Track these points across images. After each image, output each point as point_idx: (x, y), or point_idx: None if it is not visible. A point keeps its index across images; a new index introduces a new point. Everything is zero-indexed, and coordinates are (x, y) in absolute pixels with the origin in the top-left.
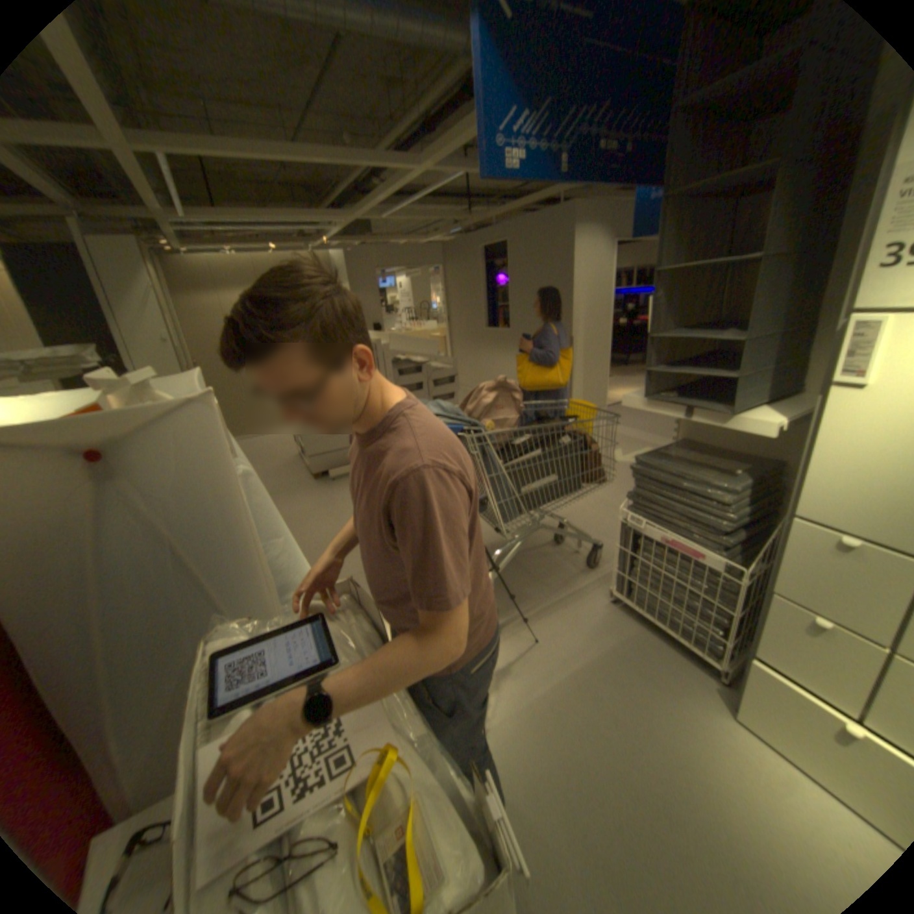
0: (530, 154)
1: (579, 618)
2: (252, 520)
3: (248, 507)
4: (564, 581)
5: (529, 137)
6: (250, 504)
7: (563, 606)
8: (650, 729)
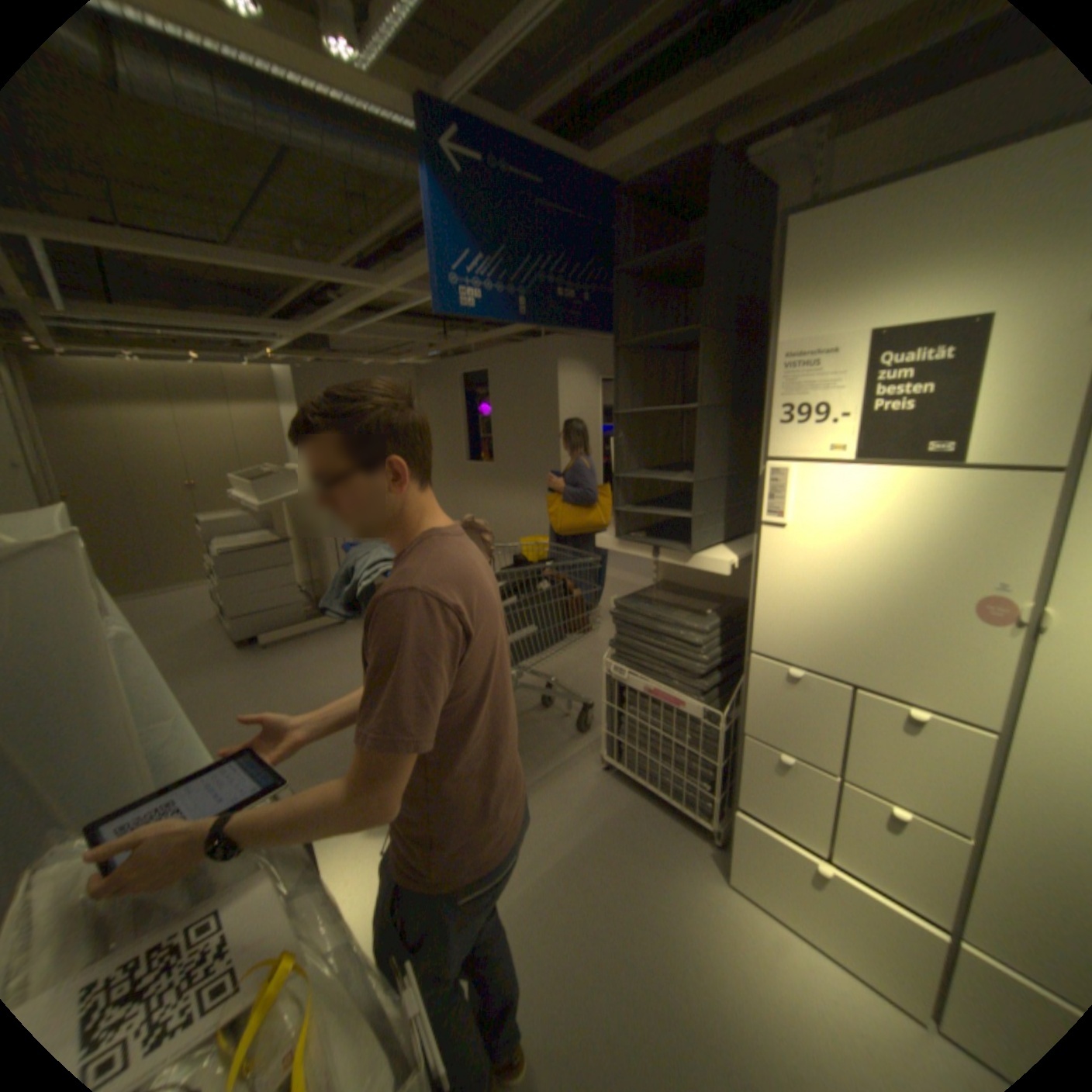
0: (485, 295)
1: (566, 793)
2: (123, 699)
3: (118, 680)
4: (550, 751)
5: (484, 279)
6: (122, 678)
7: (549, 781)
8: (642, 913)
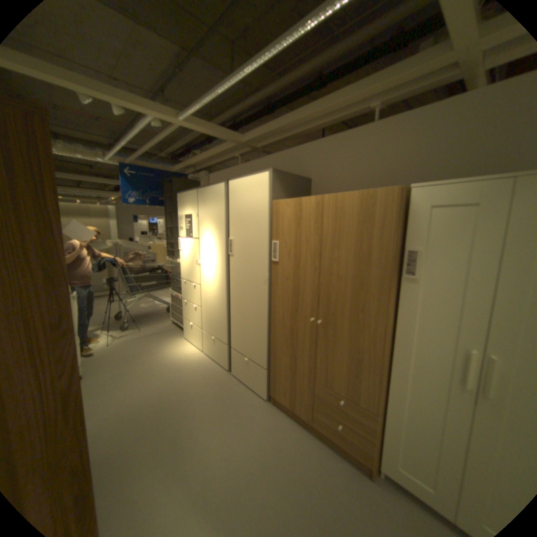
0: (137, 201)
1: (159, 327)
2: None
3: None
4: (160, 319)
5: (137, 198)
6: None
7: (156, 325)
8: (159, 342)
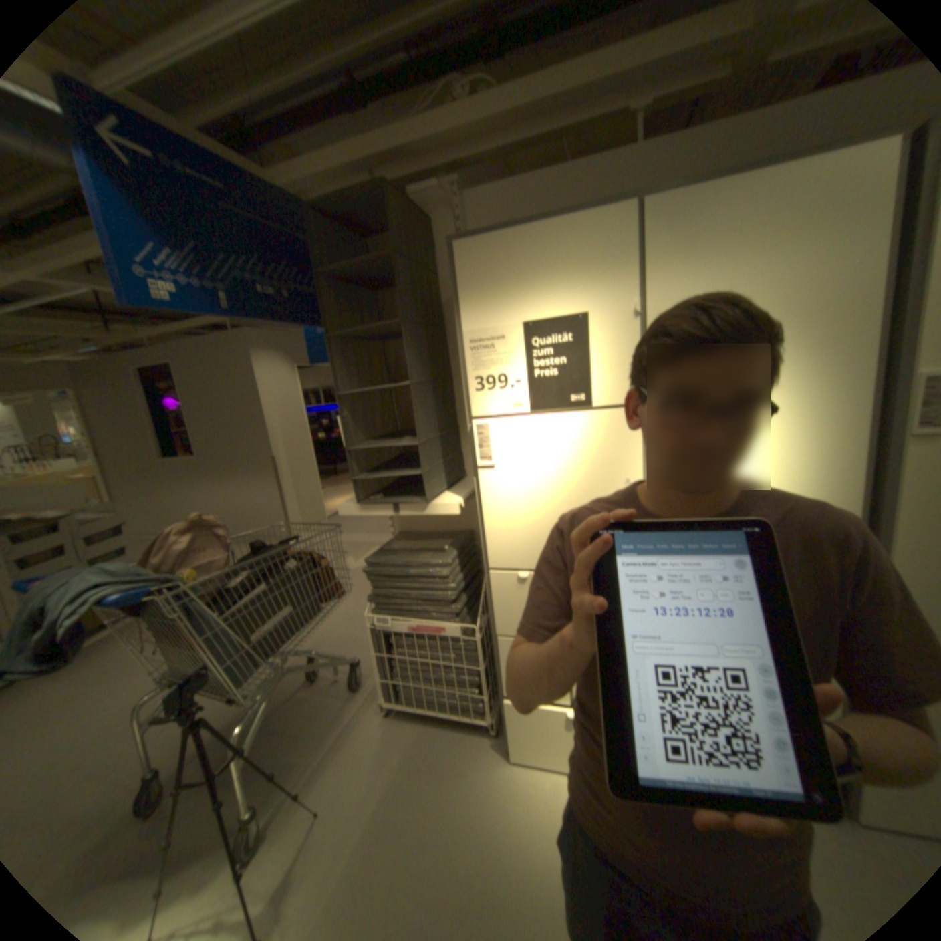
0: (179, 287)
1: (354, 754)
2: None
3: None
4: (327, 721)
5: (175, 272)
6: None
7: (333, 751)
8: (450, 827)
